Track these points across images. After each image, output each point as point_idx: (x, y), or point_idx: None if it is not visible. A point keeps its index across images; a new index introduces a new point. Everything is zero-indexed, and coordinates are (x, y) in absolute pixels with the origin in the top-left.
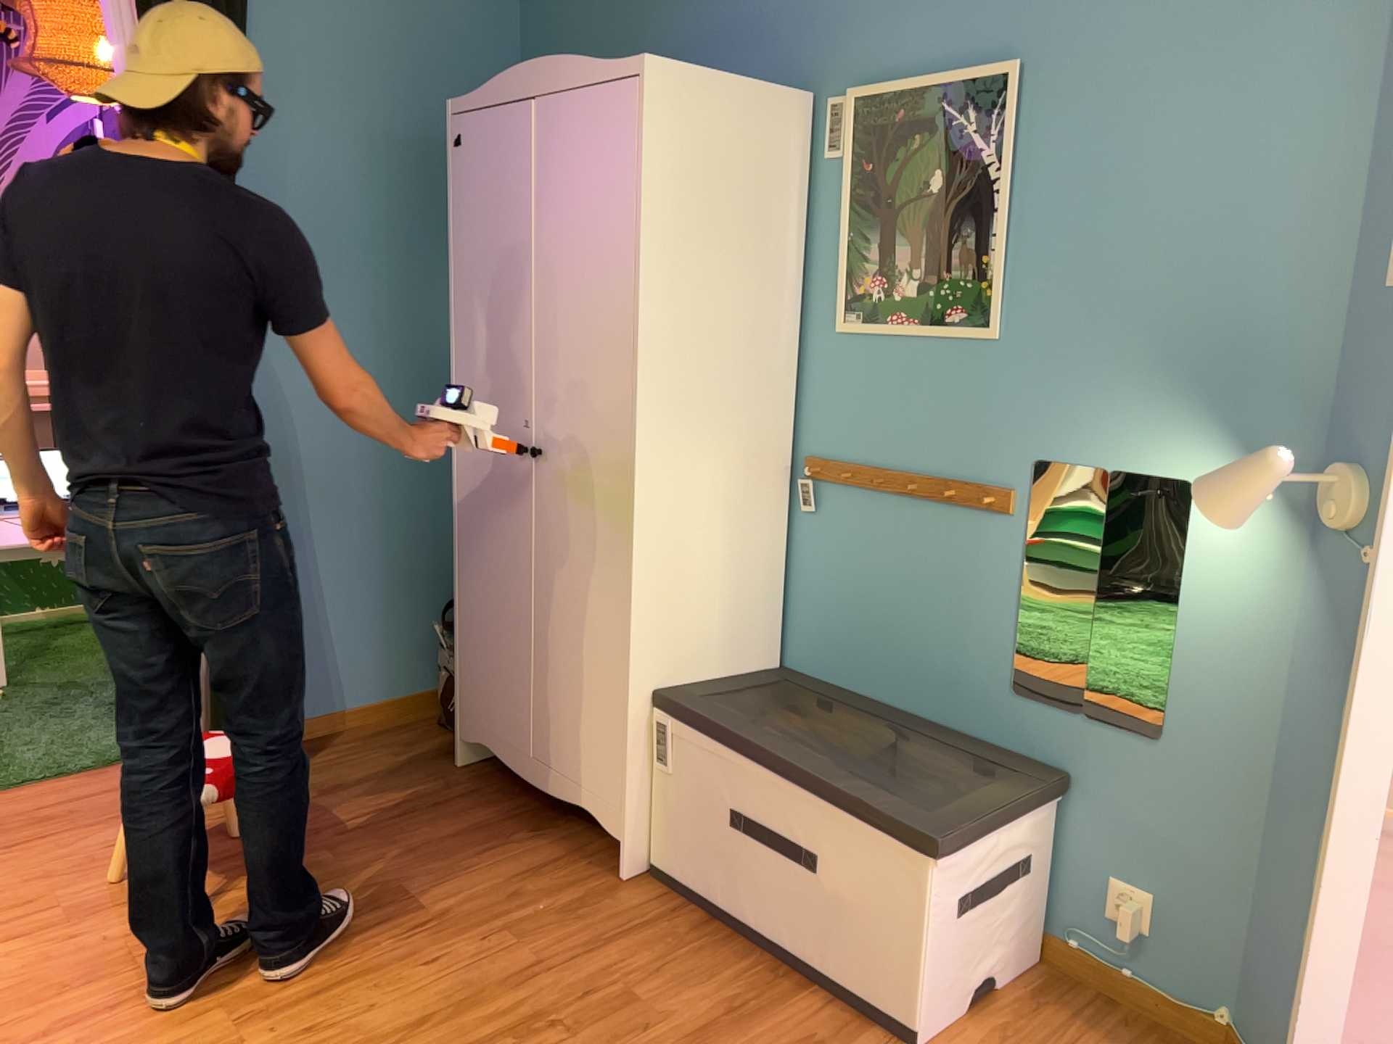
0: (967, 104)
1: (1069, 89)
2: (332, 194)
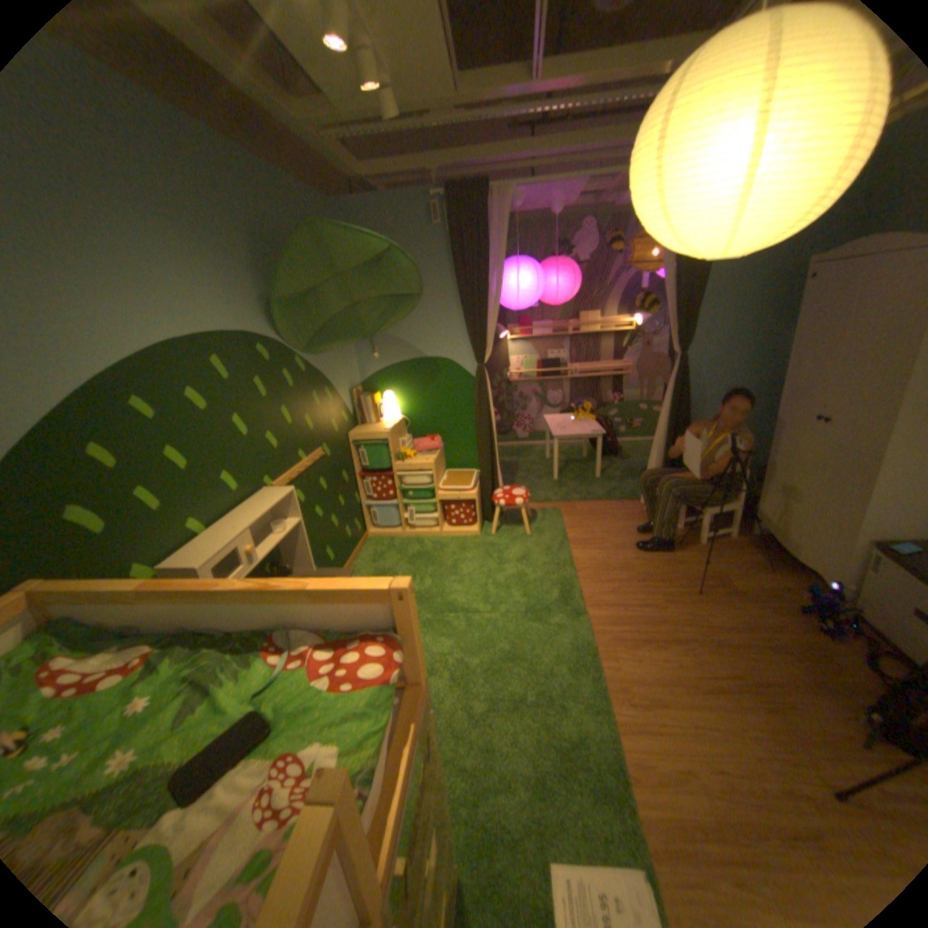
0: None
1: None
2: (739, 301)
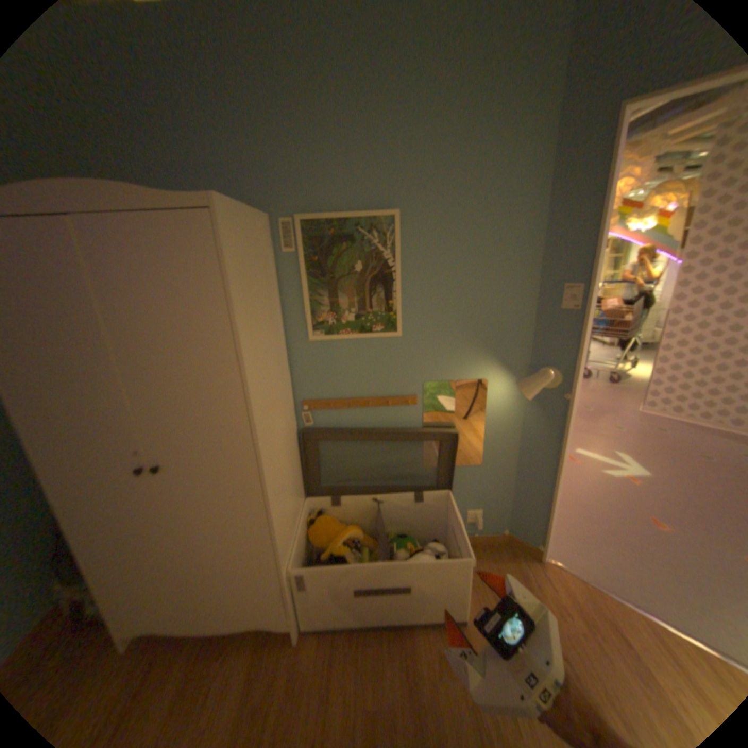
0: (373, 228)
1: (423, 224)
2: None
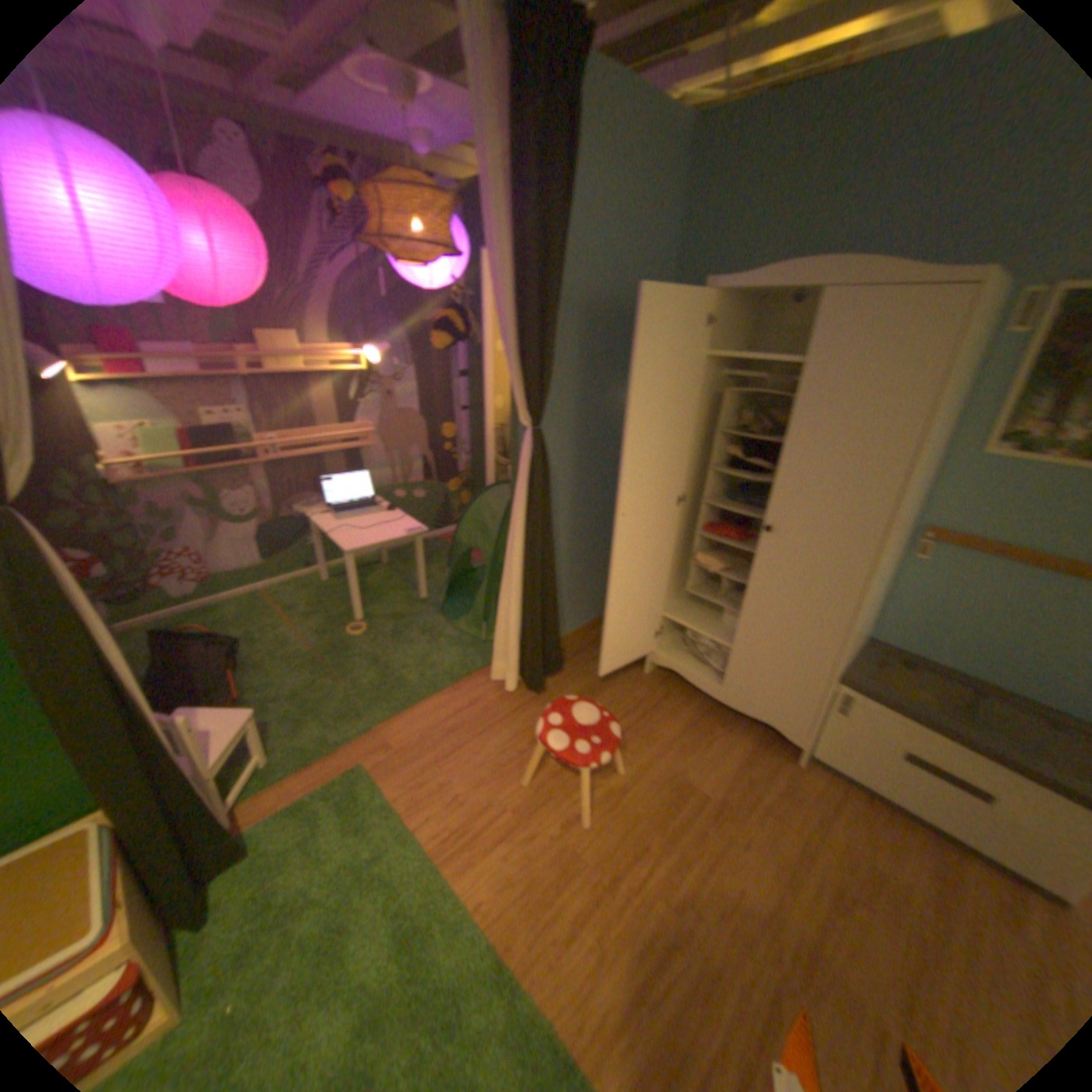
0: None
1: None
2: (587, 336)
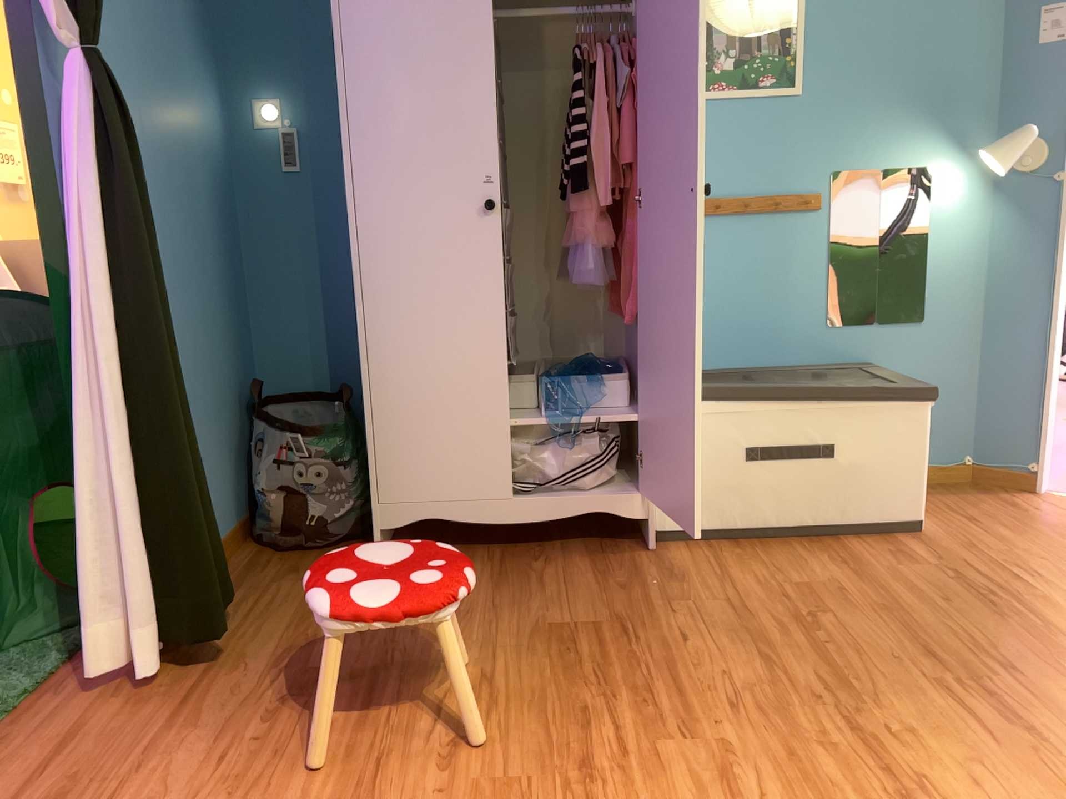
0: None
1: None
2: None
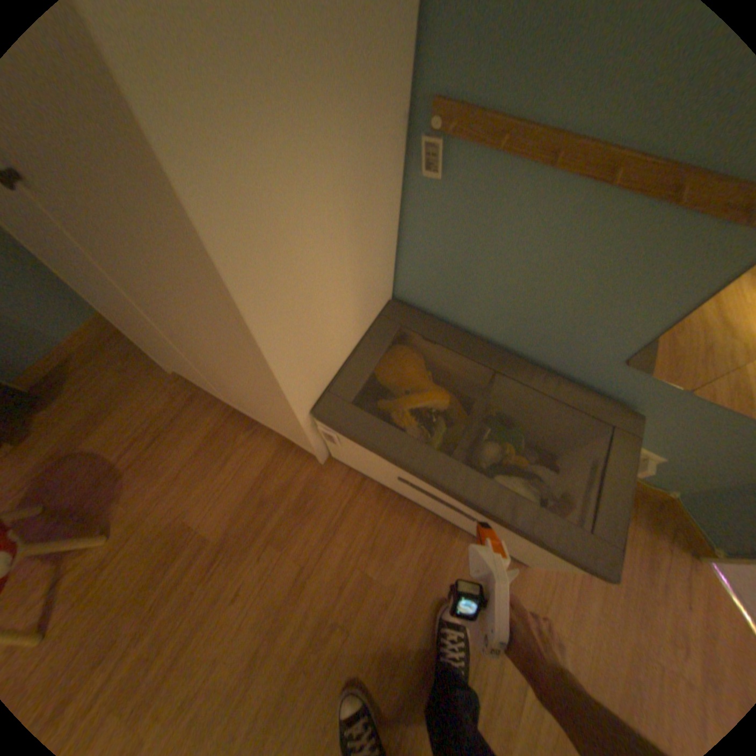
0: None
1: None
2: None
